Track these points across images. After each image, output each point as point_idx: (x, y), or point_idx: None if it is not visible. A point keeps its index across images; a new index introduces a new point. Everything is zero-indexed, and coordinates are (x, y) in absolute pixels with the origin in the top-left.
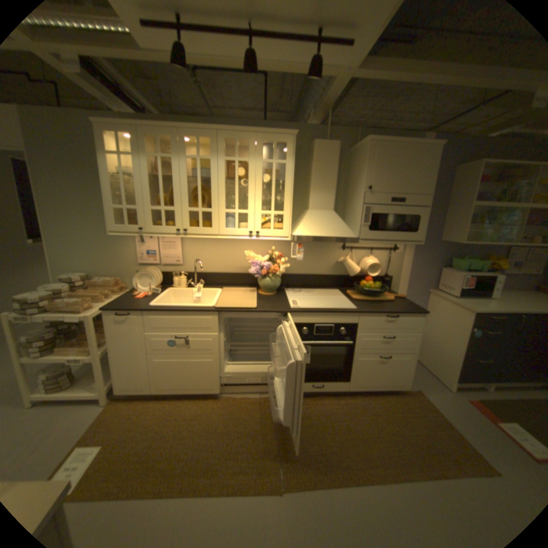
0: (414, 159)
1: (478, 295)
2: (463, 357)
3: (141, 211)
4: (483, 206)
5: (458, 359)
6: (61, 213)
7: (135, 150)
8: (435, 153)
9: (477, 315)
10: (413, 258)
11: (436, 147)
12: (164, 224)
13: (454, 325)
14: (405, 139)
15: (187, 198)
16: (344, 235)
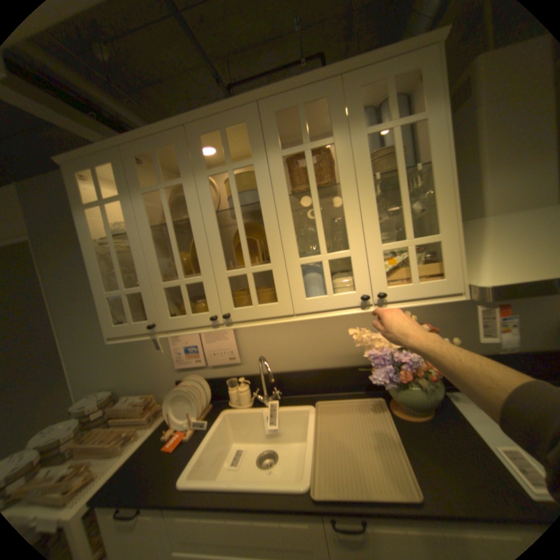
0: None
1: None
2: None
3: (148, 293)
4: None
5: None
6: (75, 309)
7: (124, 189)
8: None
9: None
10: None
11: None
12: (189, 310)
13: None
14: None
15: (223, 252)
16: None
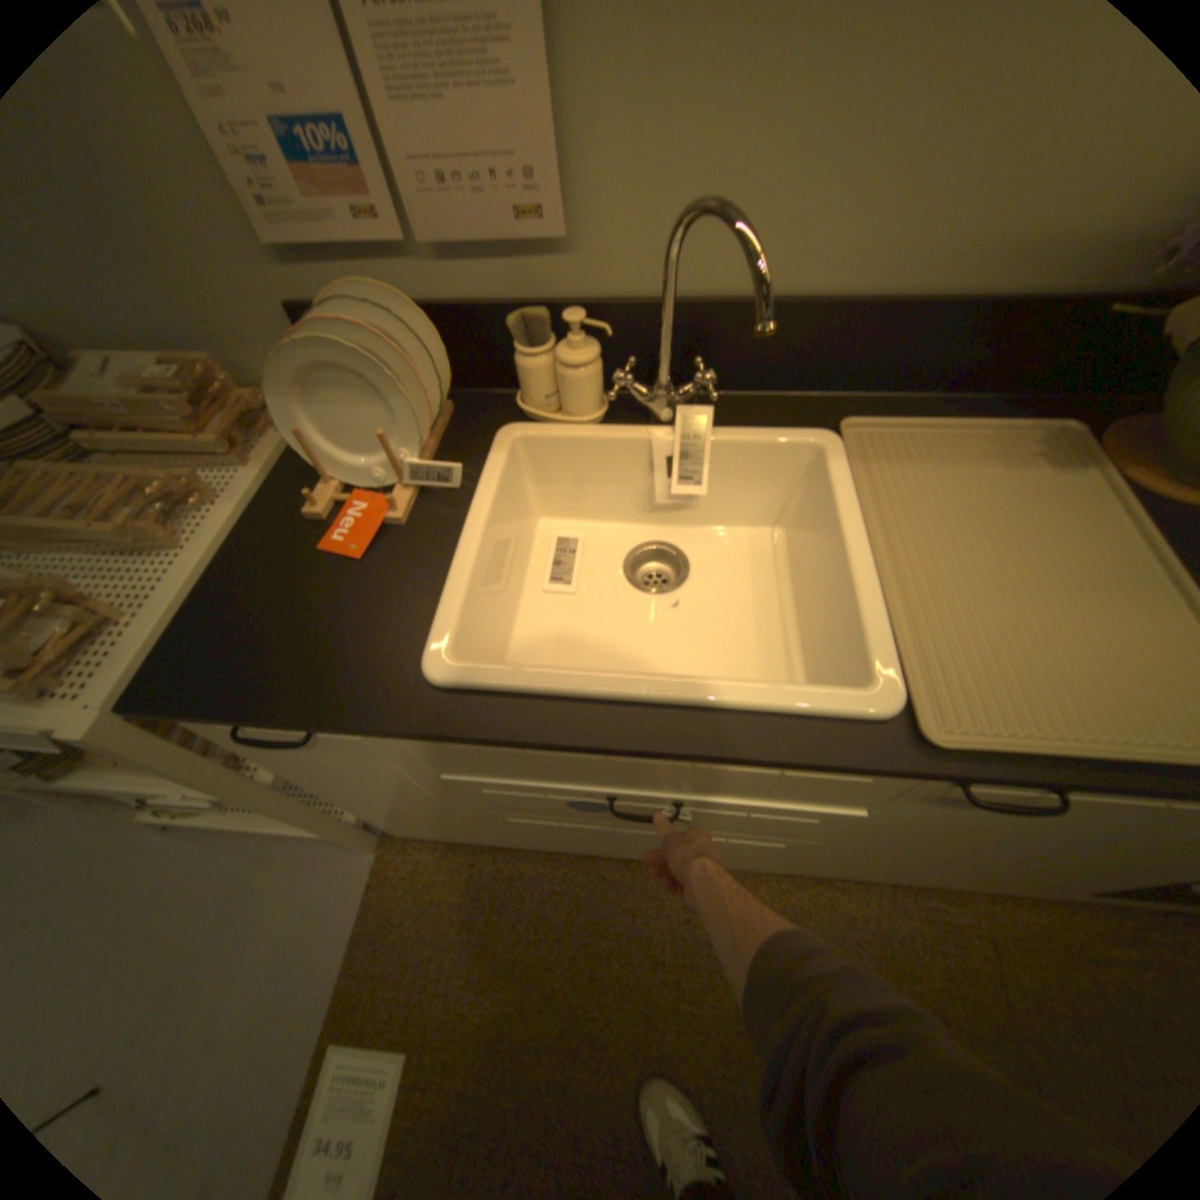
0: None
1: None
2: None
3: None
4: None
5: None
6: None
7: None
8: None
9: None
10: None
11: None
12: None
13: None
14: None
15: None
16: None
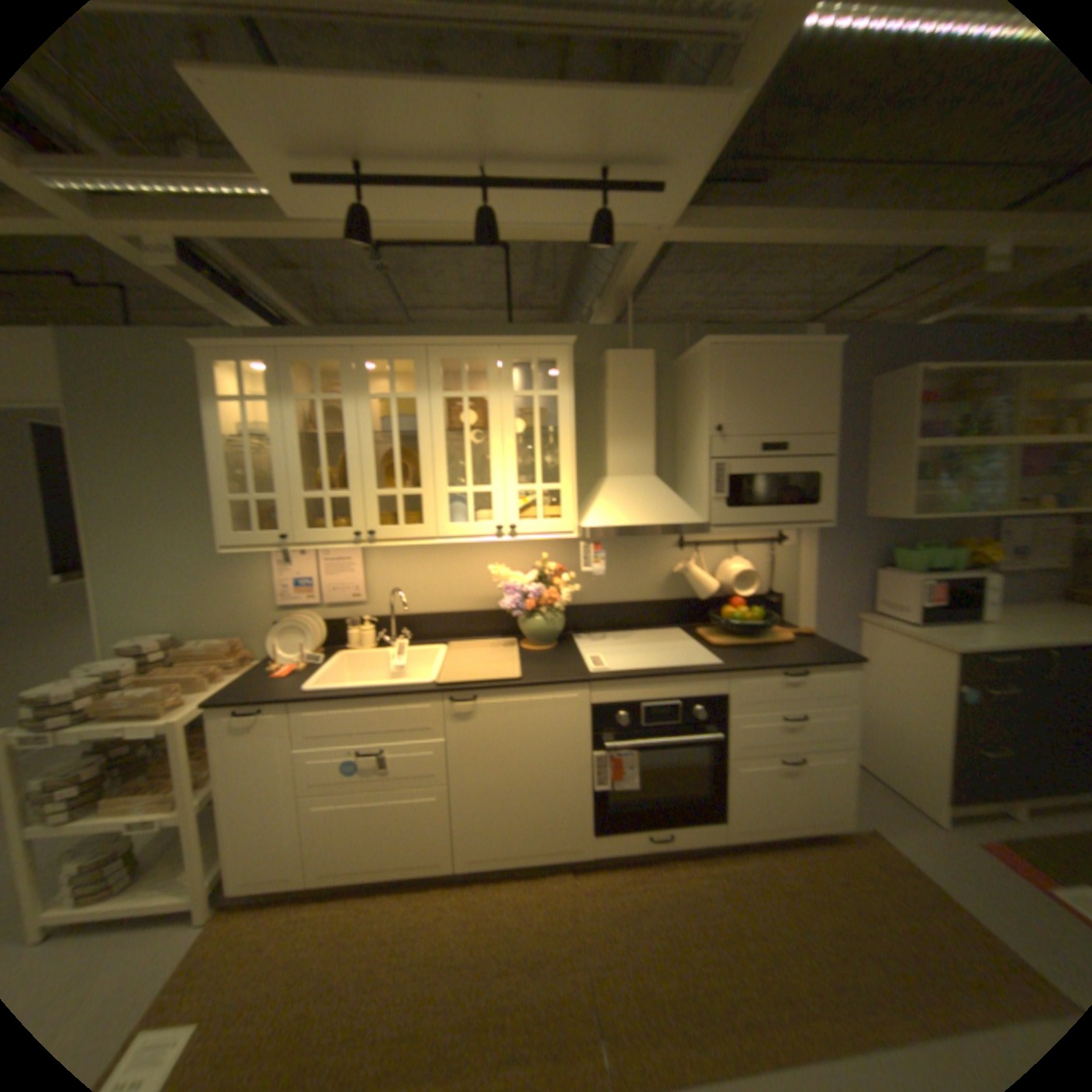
0: (792, 371)
1: (955, 617)
2: (949, 748)
3: (282, 501)
4: (932, 446)
5: (941, 754)
6: (122, 517)
7: (271, 390)
8: (829, 360)
9: (962, 657)
10: (816, 555)
11: (829, 348)
12: (328, 524)
13: (919, 682)
14: (770, 339)
15: (372, 471)
16: (679, 520)
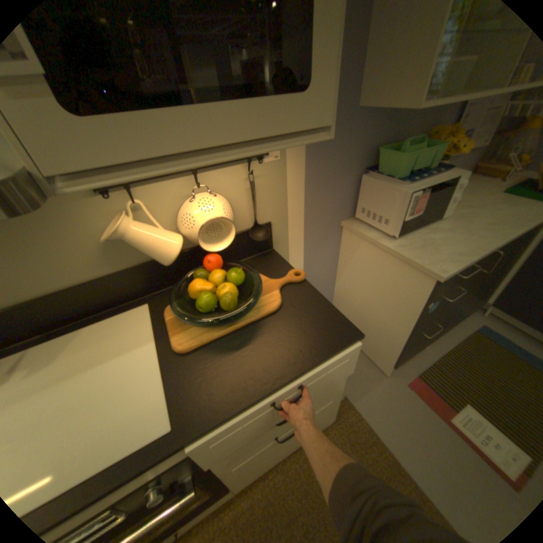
0: None
1: (425, 221)
2: (404, 339)
3: None
4: None
5: (396, 340)
6: None
7: None
8: None
9: (440, 282)
10: (305, 168)
11: None
12: None
13: (388, 288)
14: None
15: None
16: None
